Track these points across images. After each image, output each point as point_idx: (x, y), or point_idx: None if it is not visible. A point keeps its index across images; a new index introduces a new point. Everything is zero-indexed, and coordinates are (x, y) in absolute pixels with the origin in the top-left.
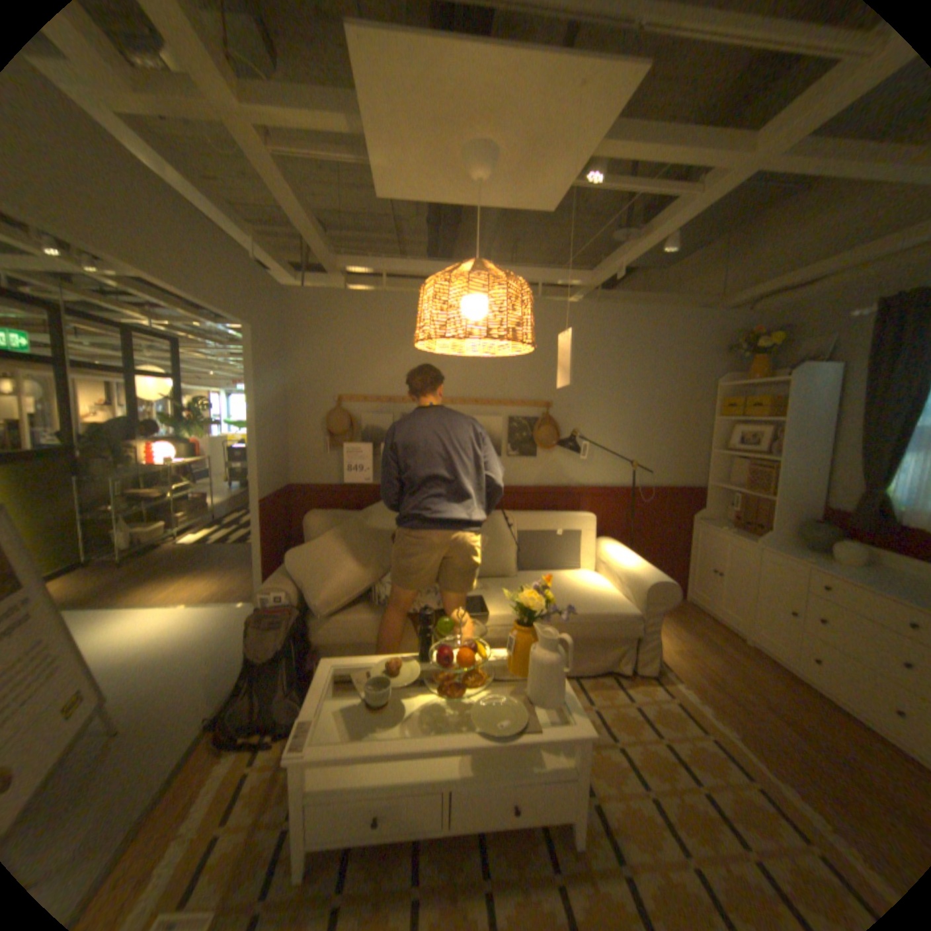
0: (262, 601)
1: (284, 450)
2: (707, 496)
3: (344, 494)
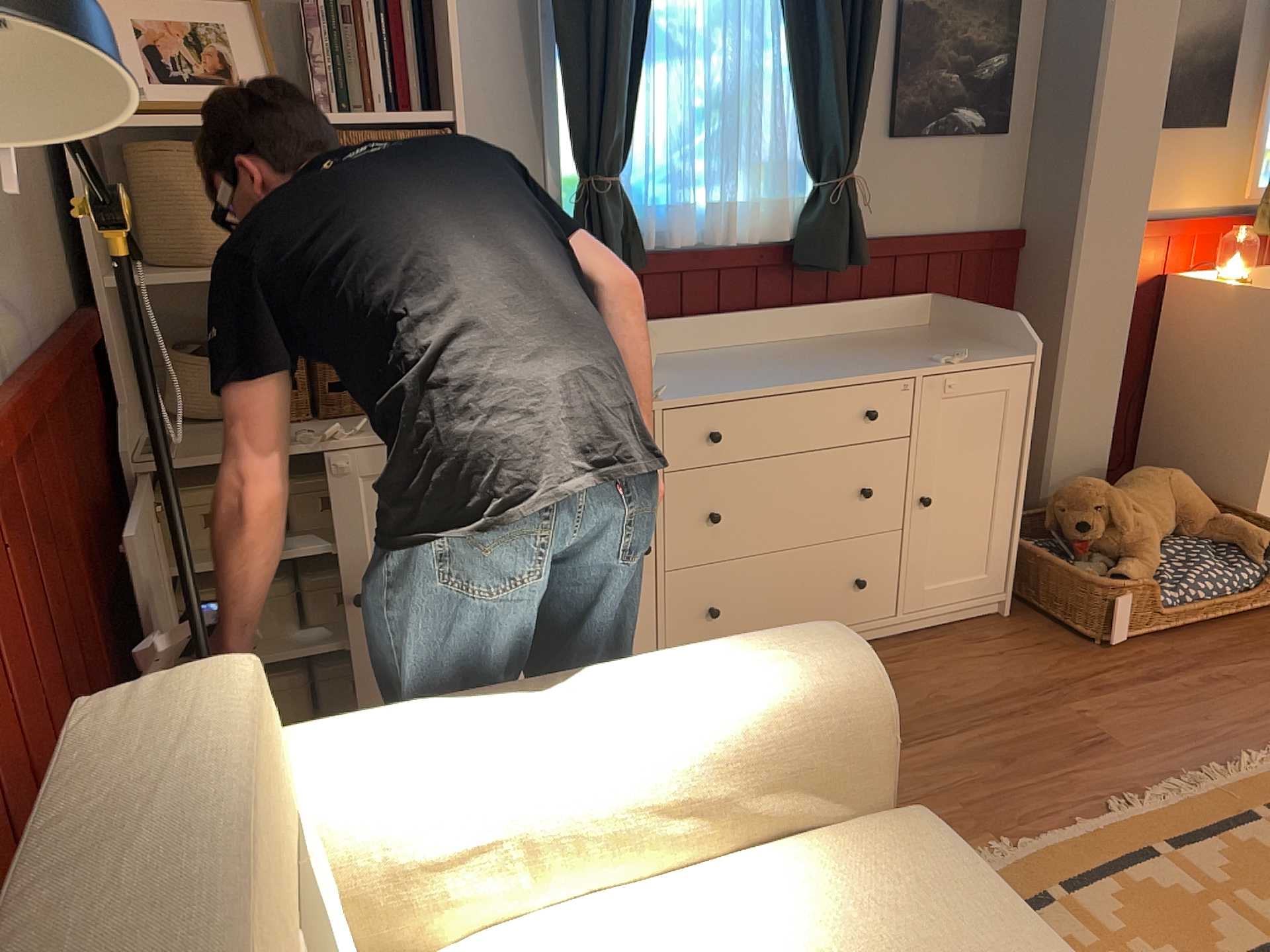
0: None
1: None
2: (105, 349)
3: None
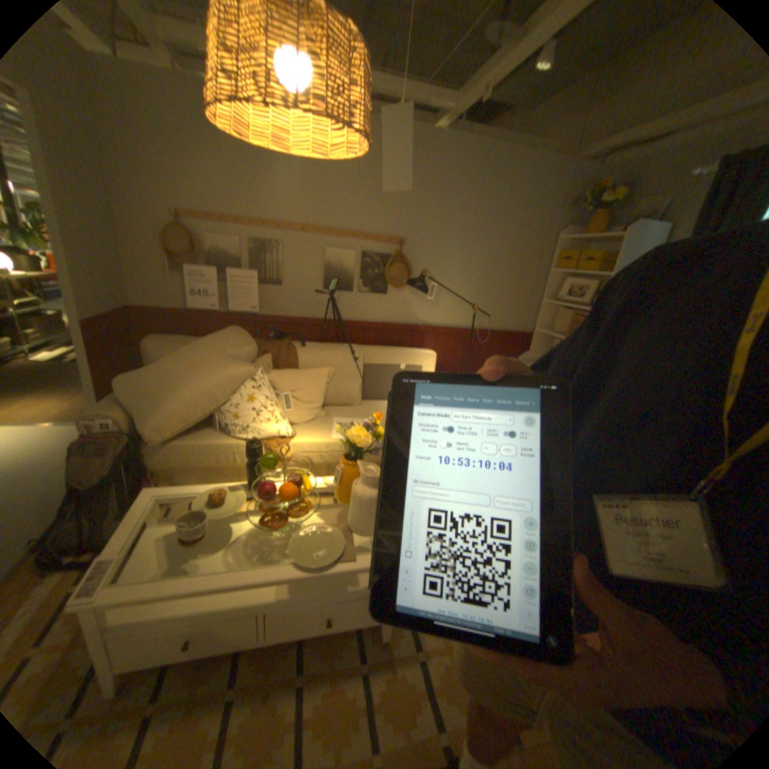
0: (87, 427)
1: (115, 266)
2: (532, 340)
3: (190, 319)
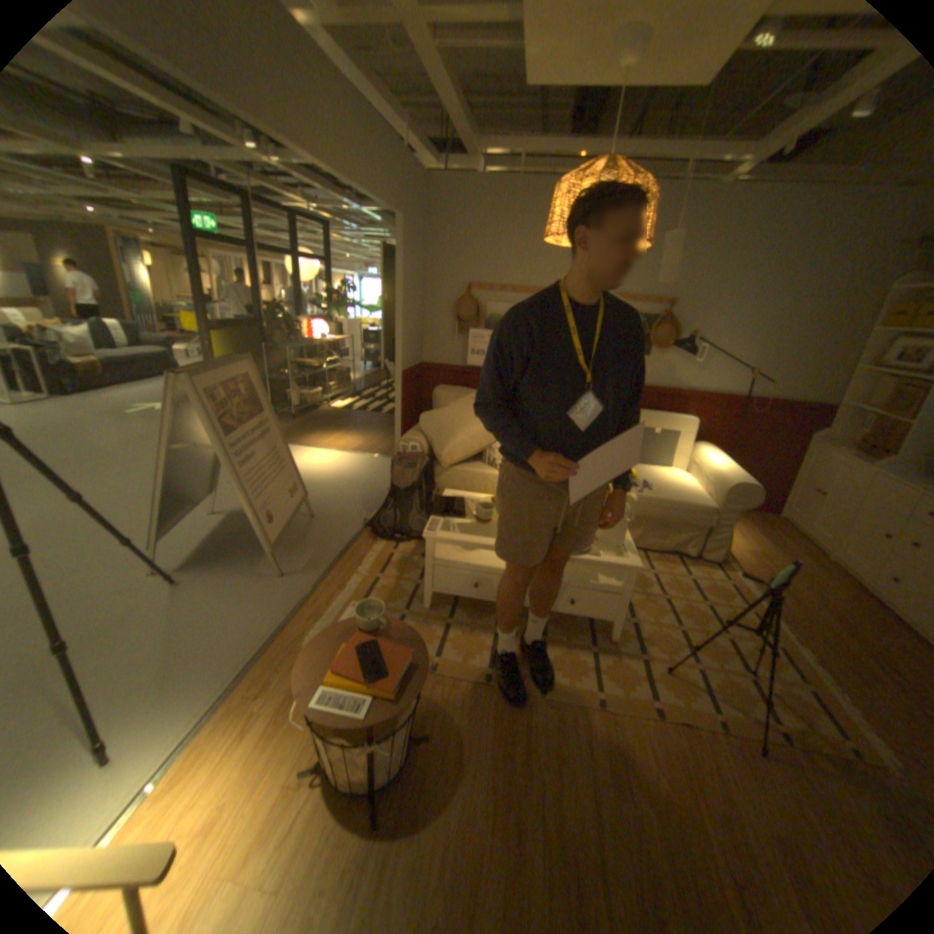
0: (403, 448)
1: (420, 333)
2: (836, 416)
3: (465, 376)
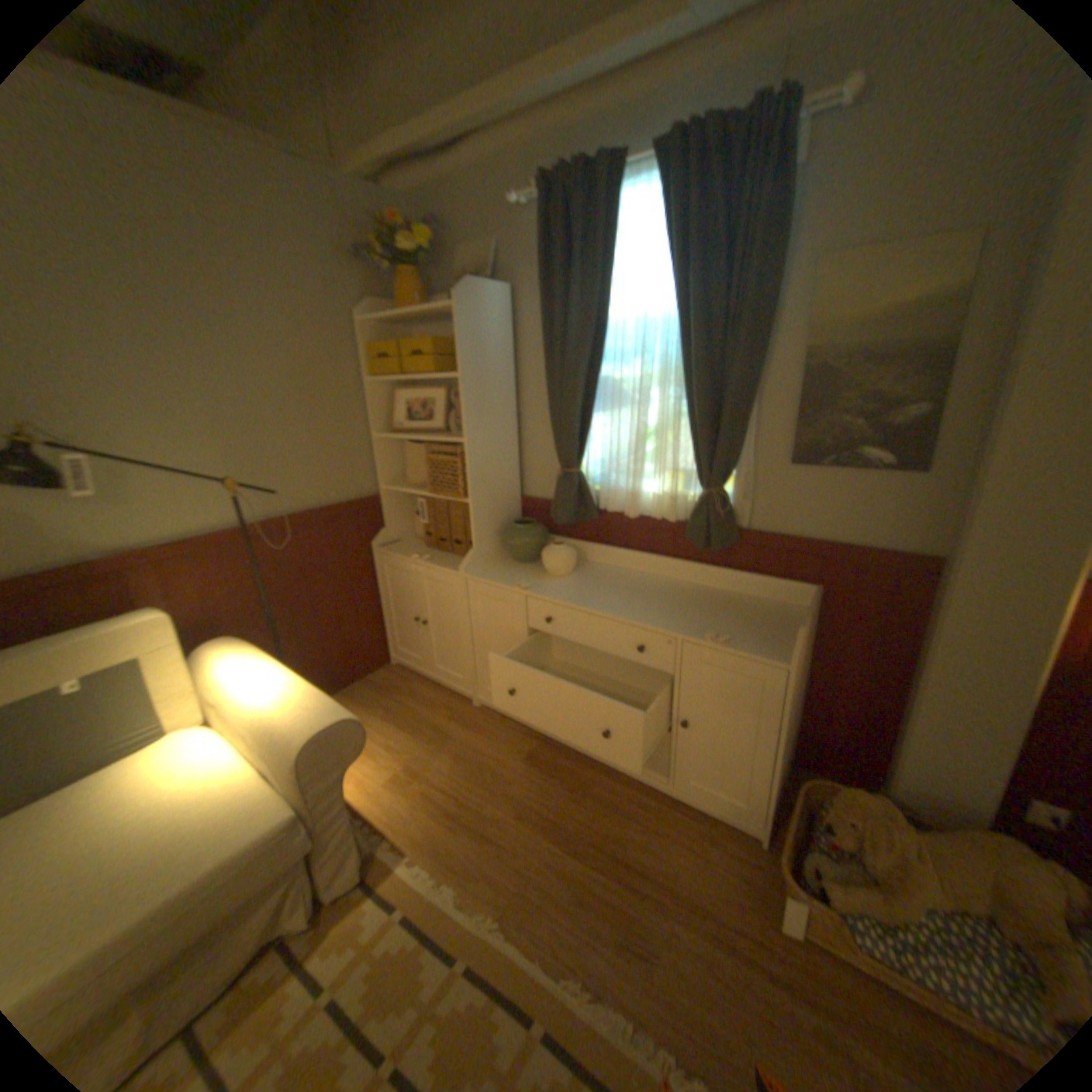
0: None
1: None
2: (383, 508)
3: None
